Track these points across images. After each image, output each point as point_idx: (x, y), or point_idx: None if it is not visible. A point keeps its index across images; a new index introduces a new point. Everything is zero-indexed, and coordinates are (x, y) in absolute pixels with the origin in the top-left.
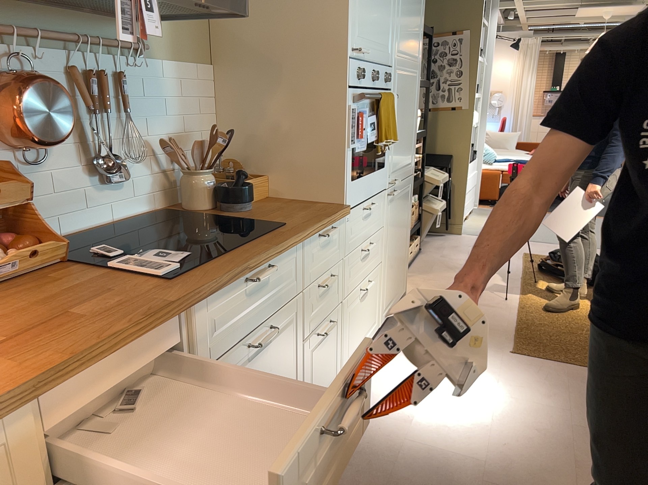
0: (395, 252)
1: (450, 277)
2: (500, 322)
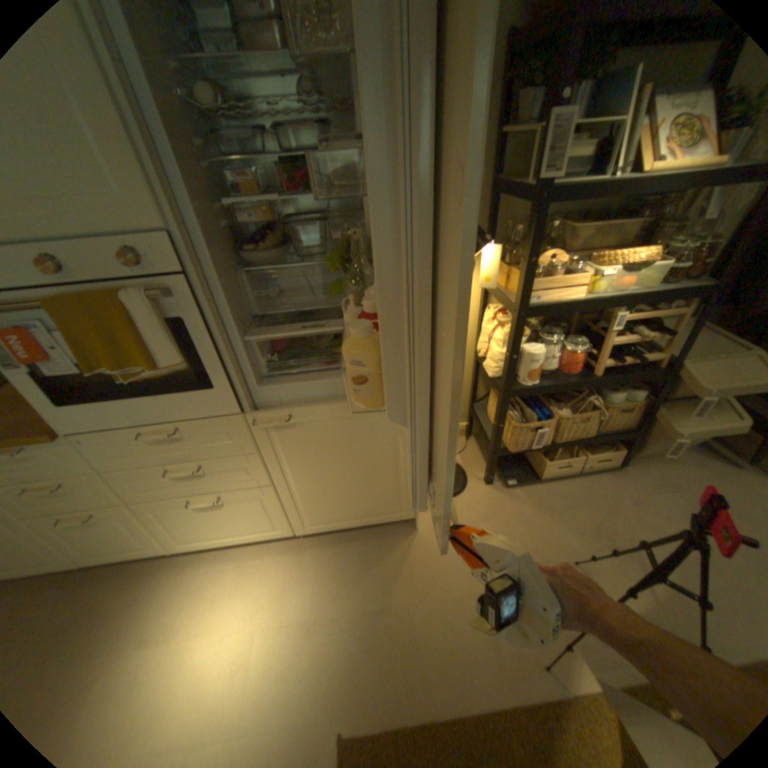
0: (332, 481)
1: (556, 548)
2: (442, 687)
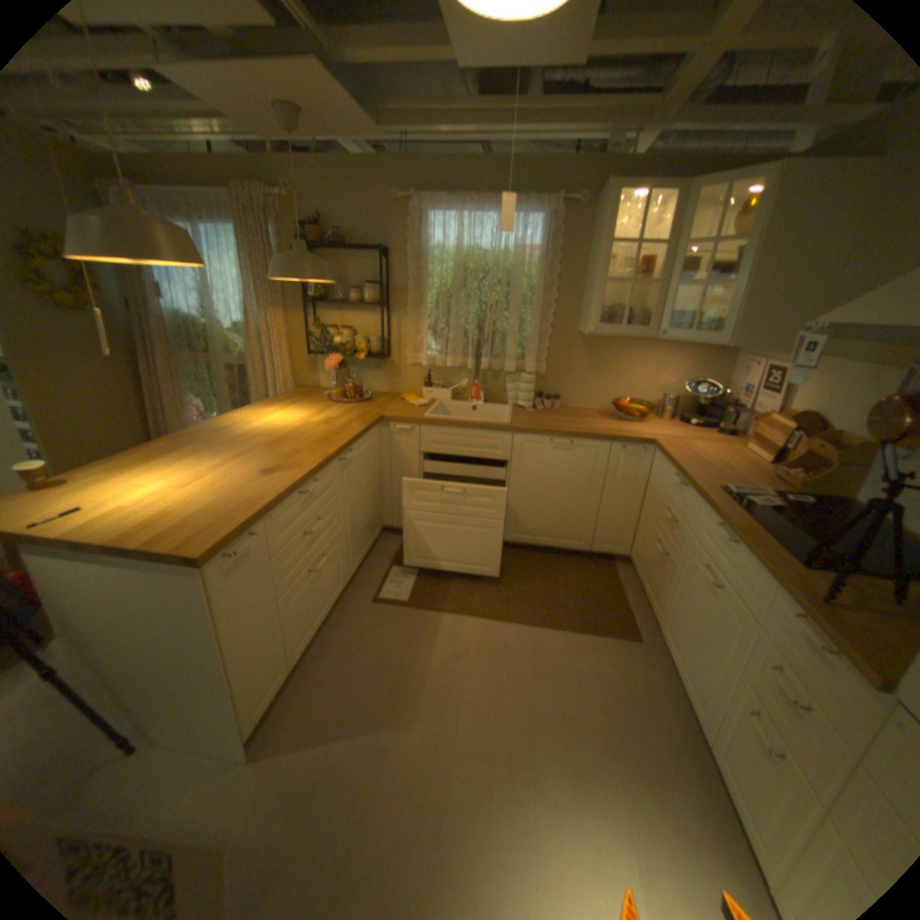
0: None
1: None
2: None
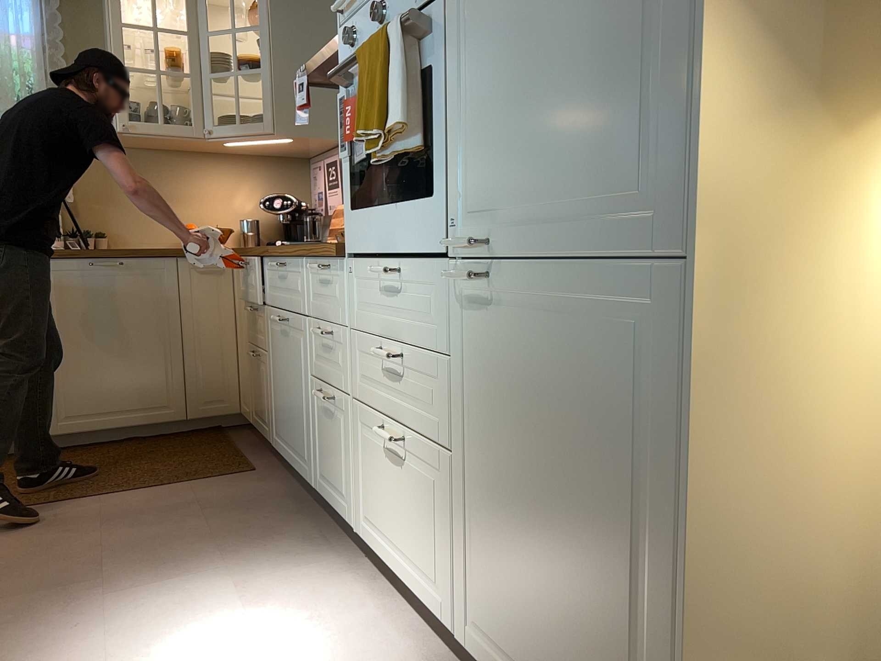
0: (527, 511)
1: None
2: None
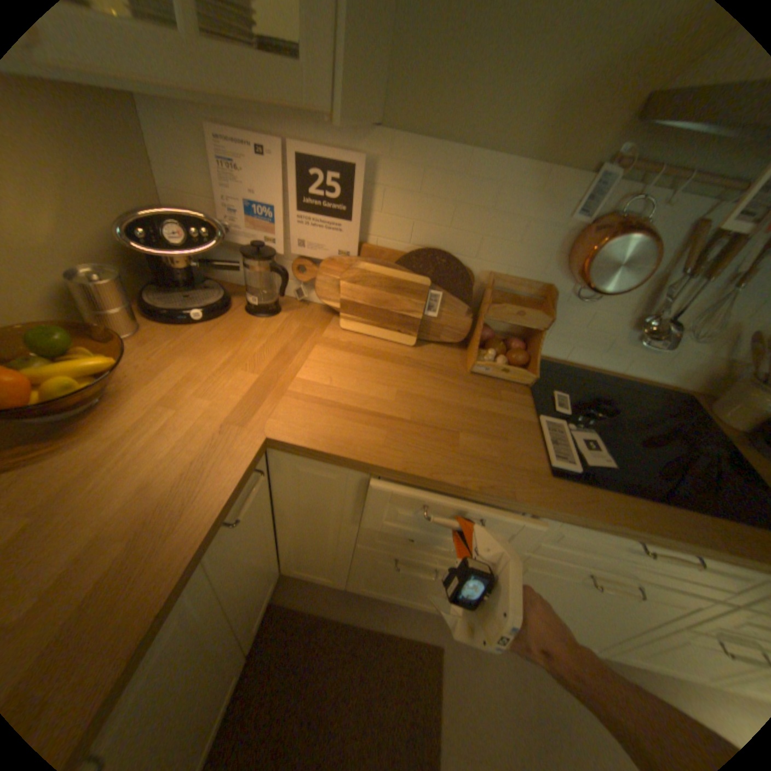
0: None
1: None
2: None
